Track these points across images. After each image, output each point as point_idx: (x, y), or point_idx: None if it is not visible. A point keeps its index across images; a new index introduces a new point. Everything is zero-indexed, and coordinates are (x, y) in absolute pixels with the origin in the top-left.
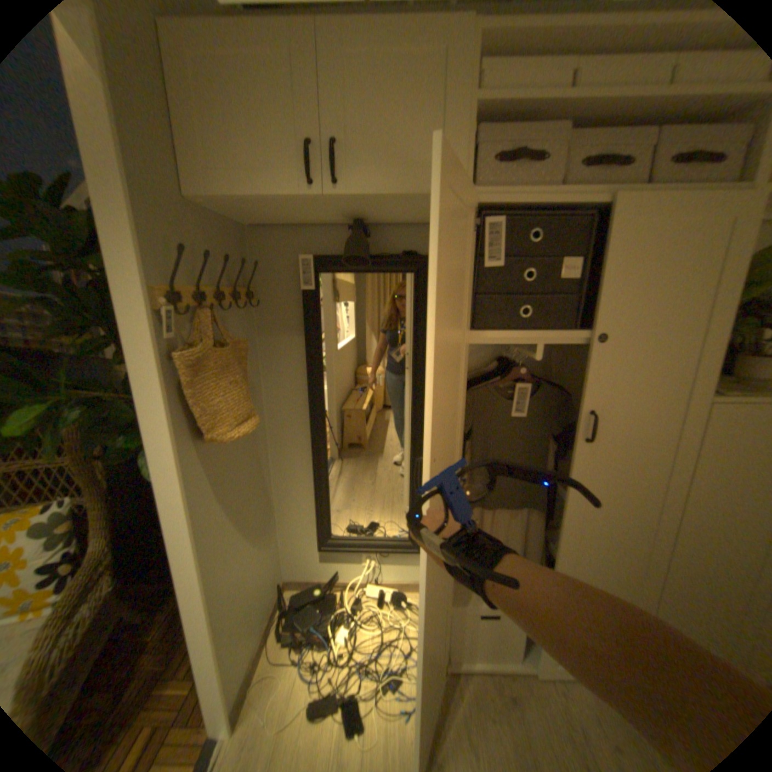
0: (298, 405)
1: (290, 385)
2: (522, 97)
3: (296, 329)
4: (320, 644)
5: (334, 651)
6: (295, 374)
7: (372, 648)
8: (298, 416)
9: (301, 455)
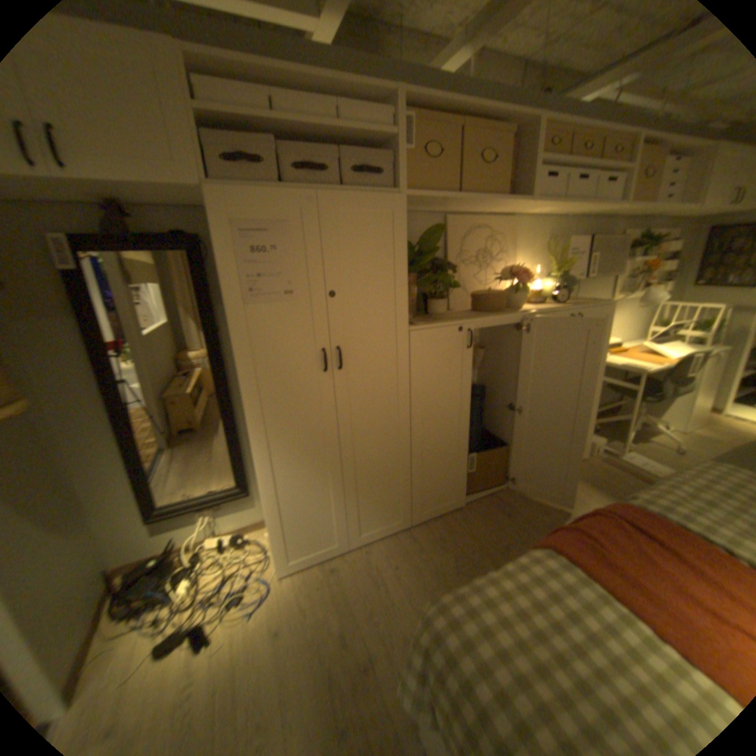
0: (87, 387)
1: (72, 368)
2: (232, 111)
3: (66, 310)
4: (160, 596)
5: (176, 598)
6: (76, 356)
7: (214, 582)
8: (90, 398)
9: (103, 436)
